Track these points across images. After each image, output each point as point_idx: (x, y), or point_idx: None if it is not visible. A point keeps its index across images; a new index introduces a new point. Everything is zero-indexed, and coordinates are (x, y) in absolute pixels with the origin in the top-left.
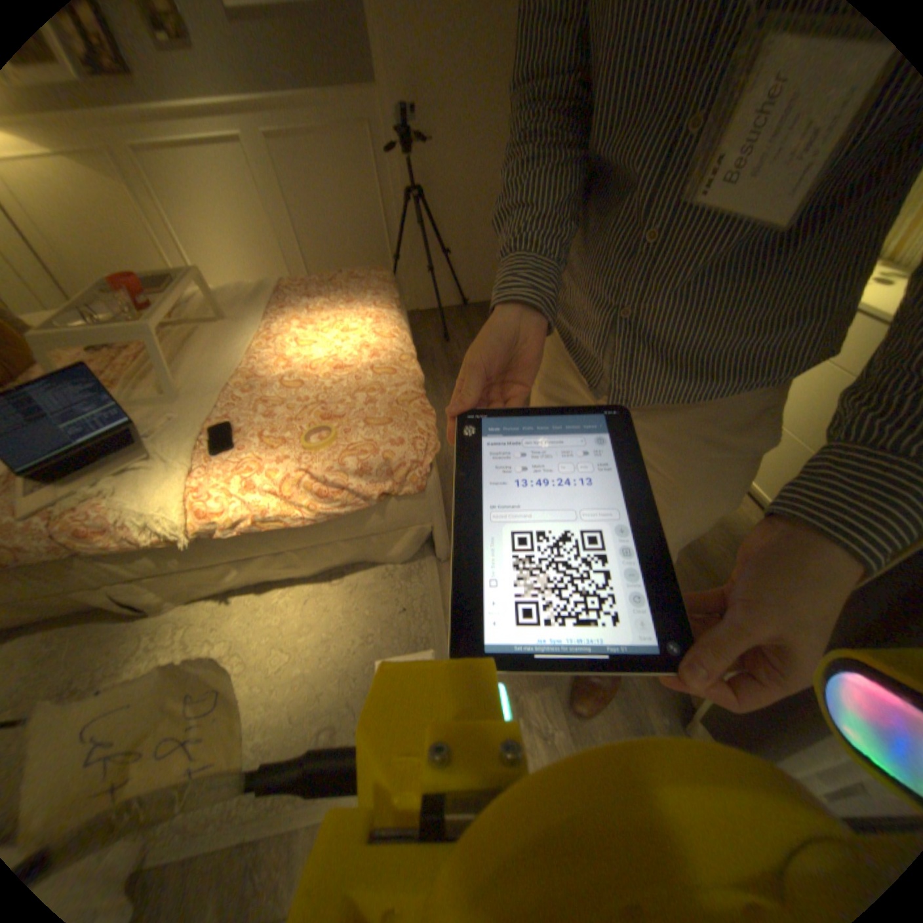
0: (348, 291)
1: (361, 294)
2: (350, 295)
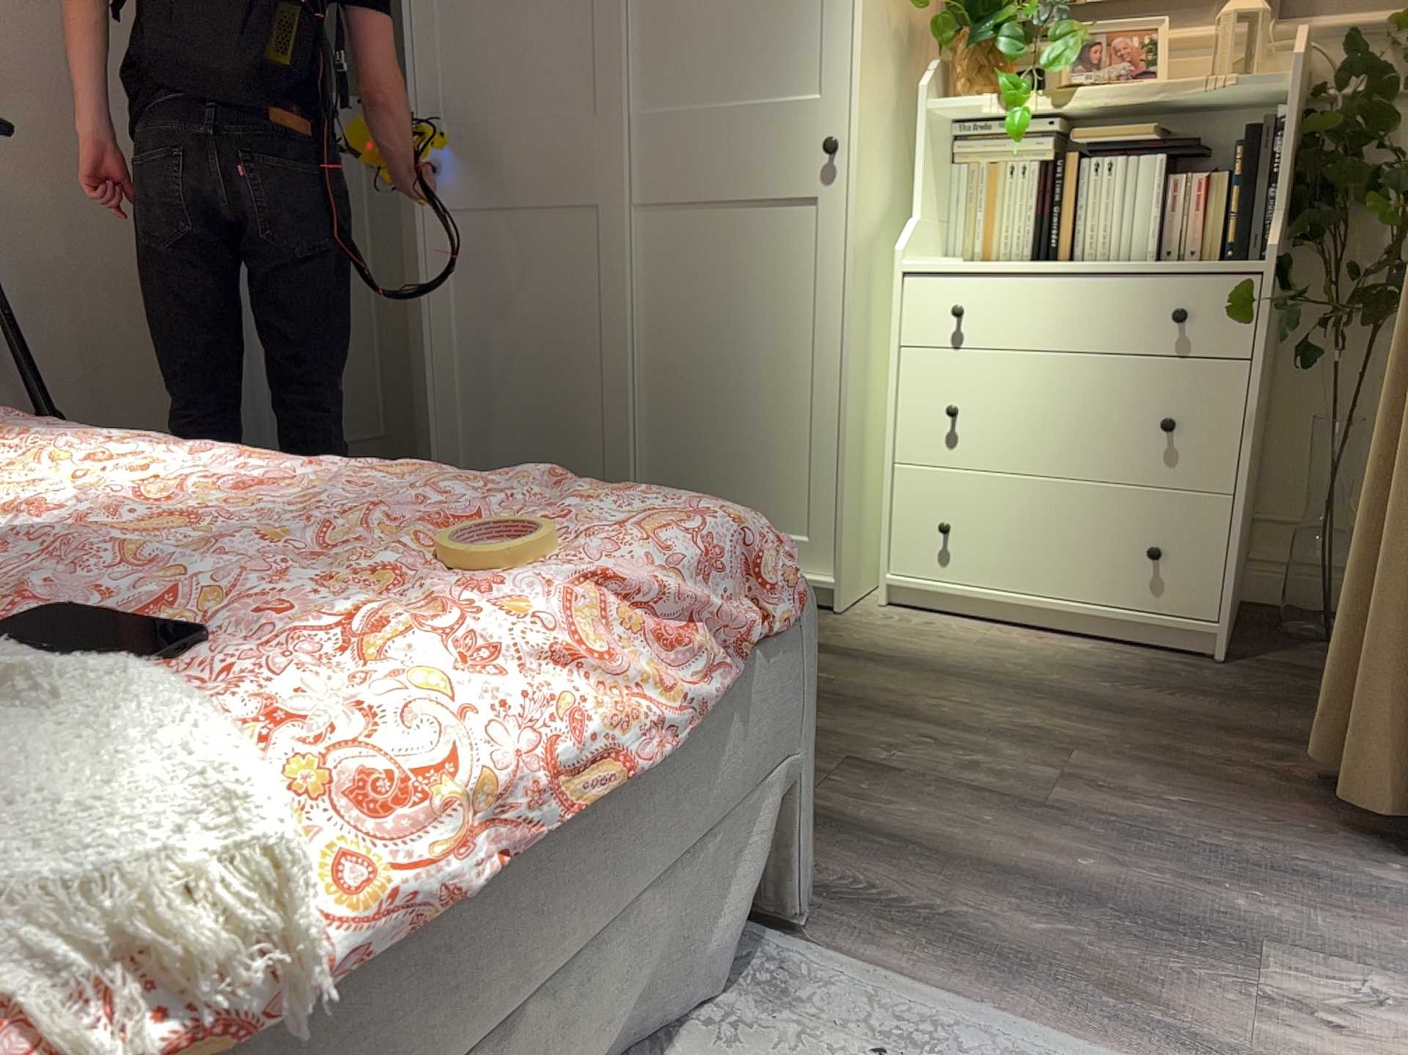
0: None
1: None
2: None
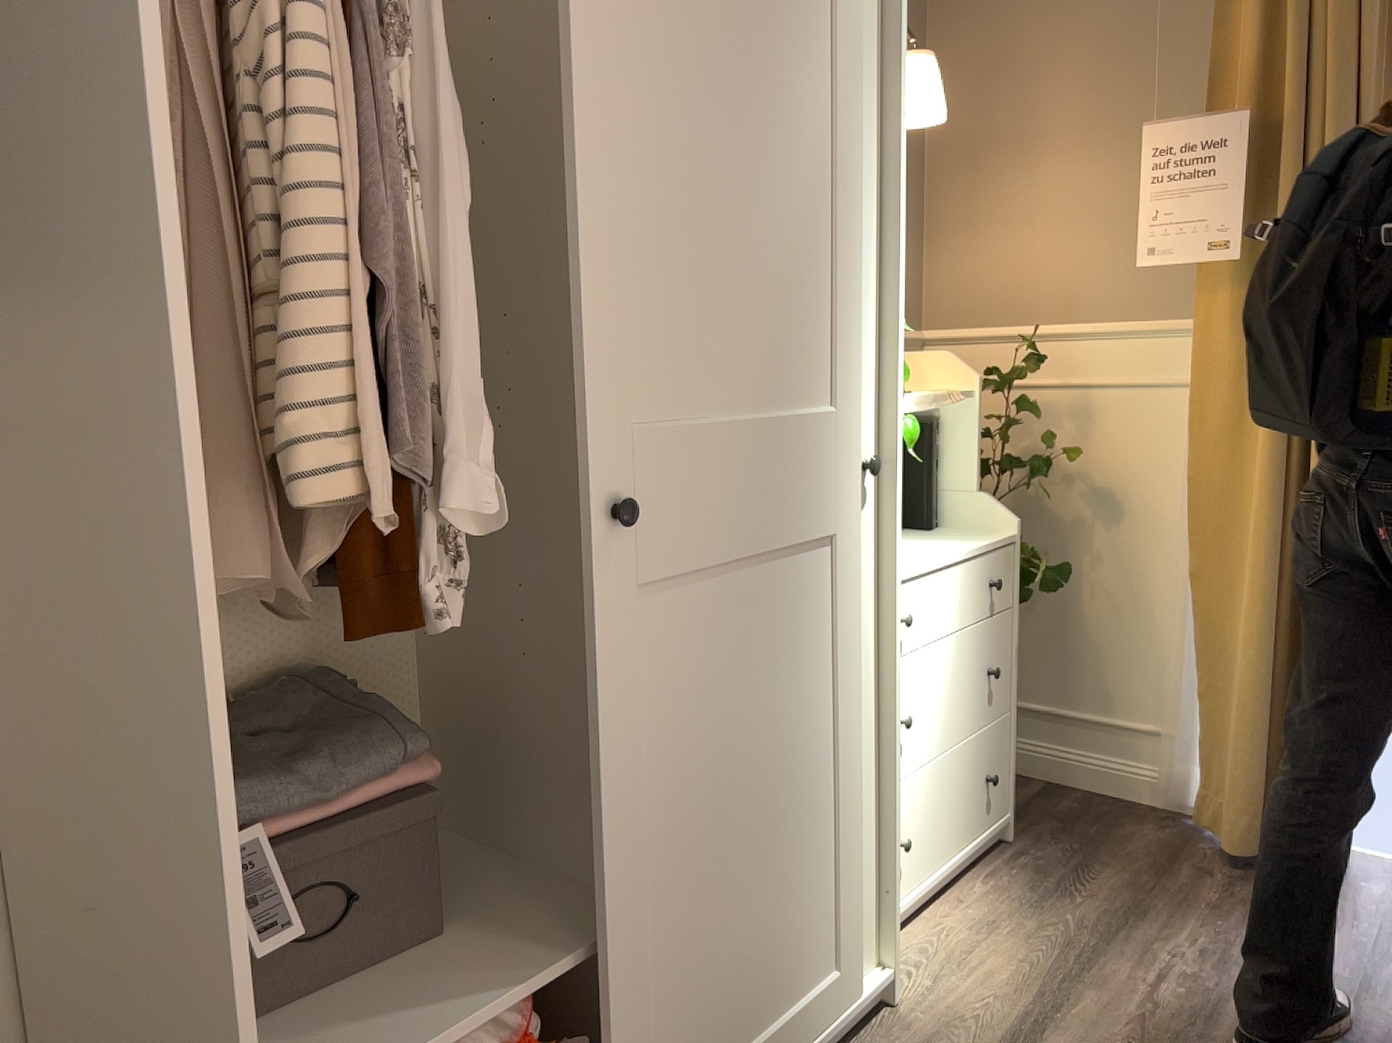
0: None
1: None
2: None
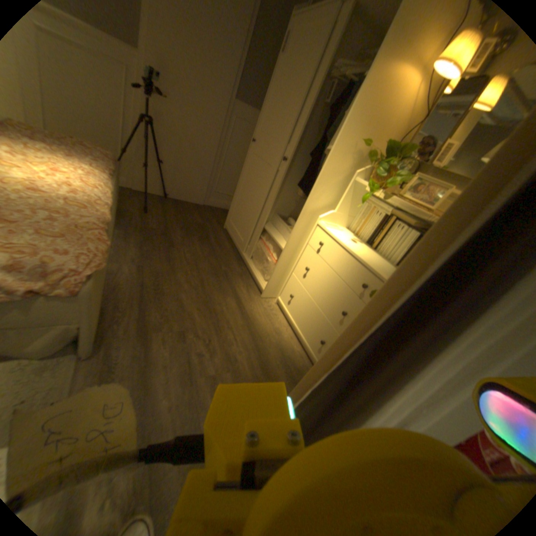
0: (71, 149)
1: (82, 155)
2: (72, 152)
